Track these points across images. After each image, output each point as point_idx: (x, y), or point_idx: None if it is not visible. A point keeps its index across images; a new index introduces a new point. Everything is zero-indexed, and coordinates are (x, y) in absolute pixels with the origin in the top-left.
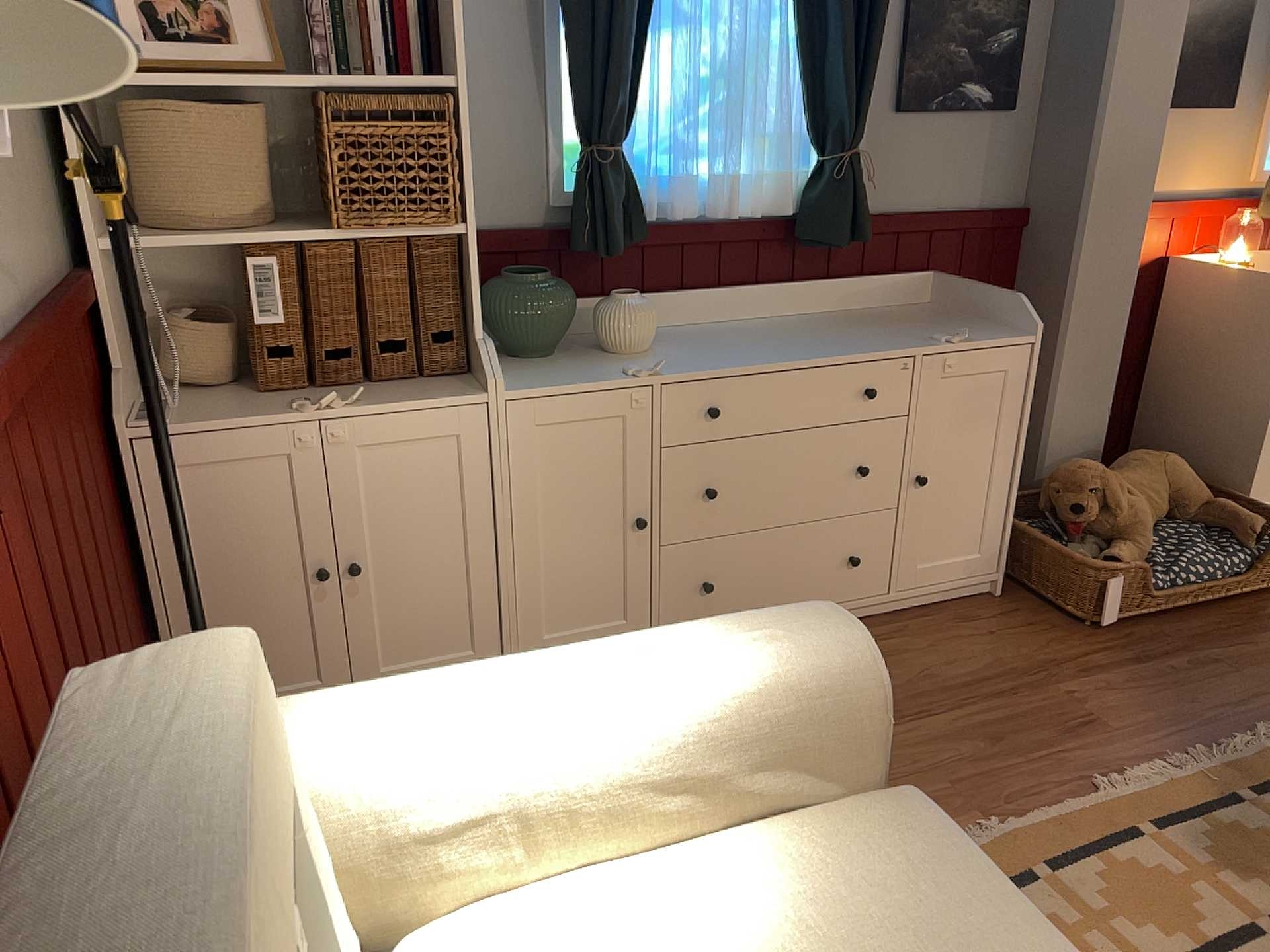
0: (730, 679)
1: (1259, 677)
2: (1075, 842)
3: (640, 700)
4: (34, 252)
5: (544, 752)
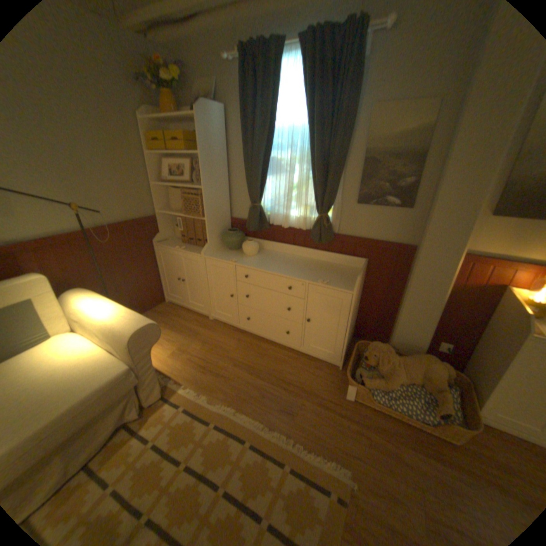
0: (110, 324)
1: (373, 457)
2: (228, 430)
3: (99, 319)
4: (130, 212)
5: (86, 318)
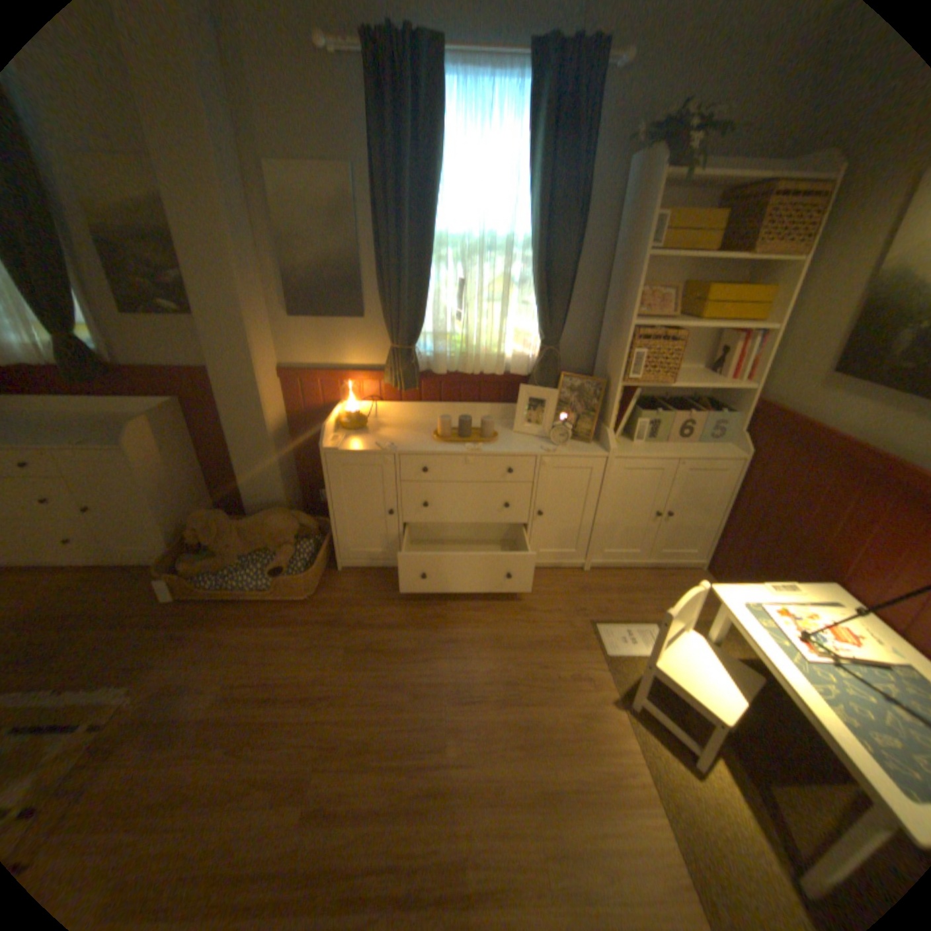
0: None
1: (175, 657)
2: None
3: None
4: None
5: None
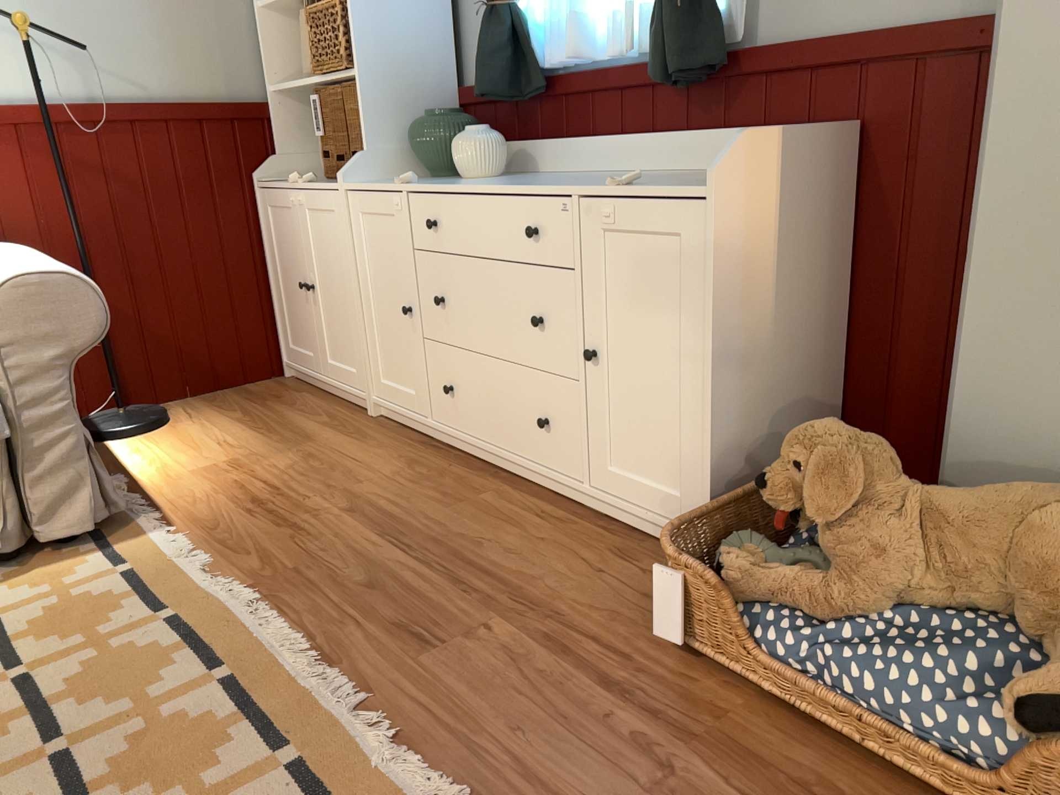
0: None
1: None
2: (204, 630)
3: None
4: (194, 84)
5: None
